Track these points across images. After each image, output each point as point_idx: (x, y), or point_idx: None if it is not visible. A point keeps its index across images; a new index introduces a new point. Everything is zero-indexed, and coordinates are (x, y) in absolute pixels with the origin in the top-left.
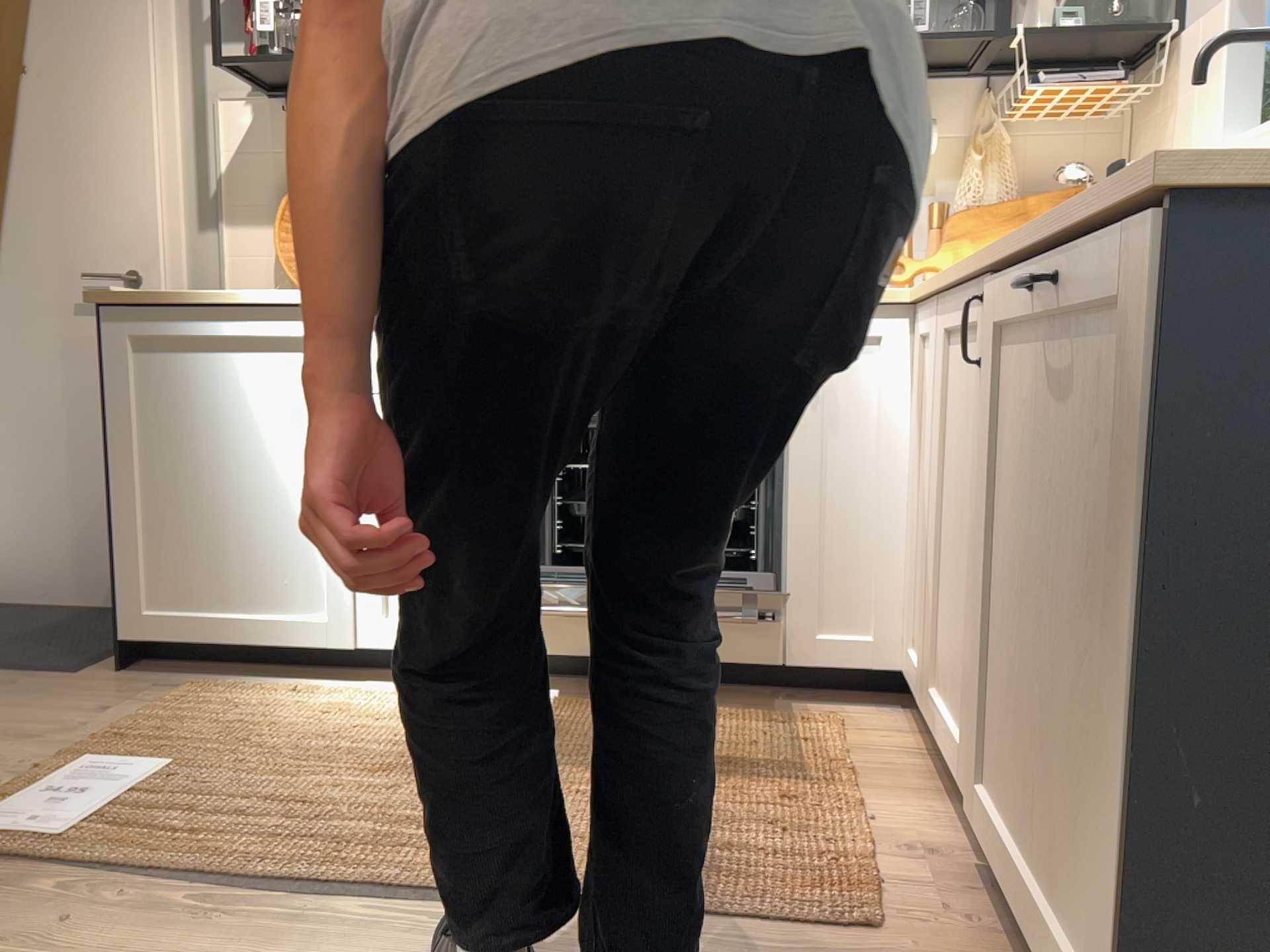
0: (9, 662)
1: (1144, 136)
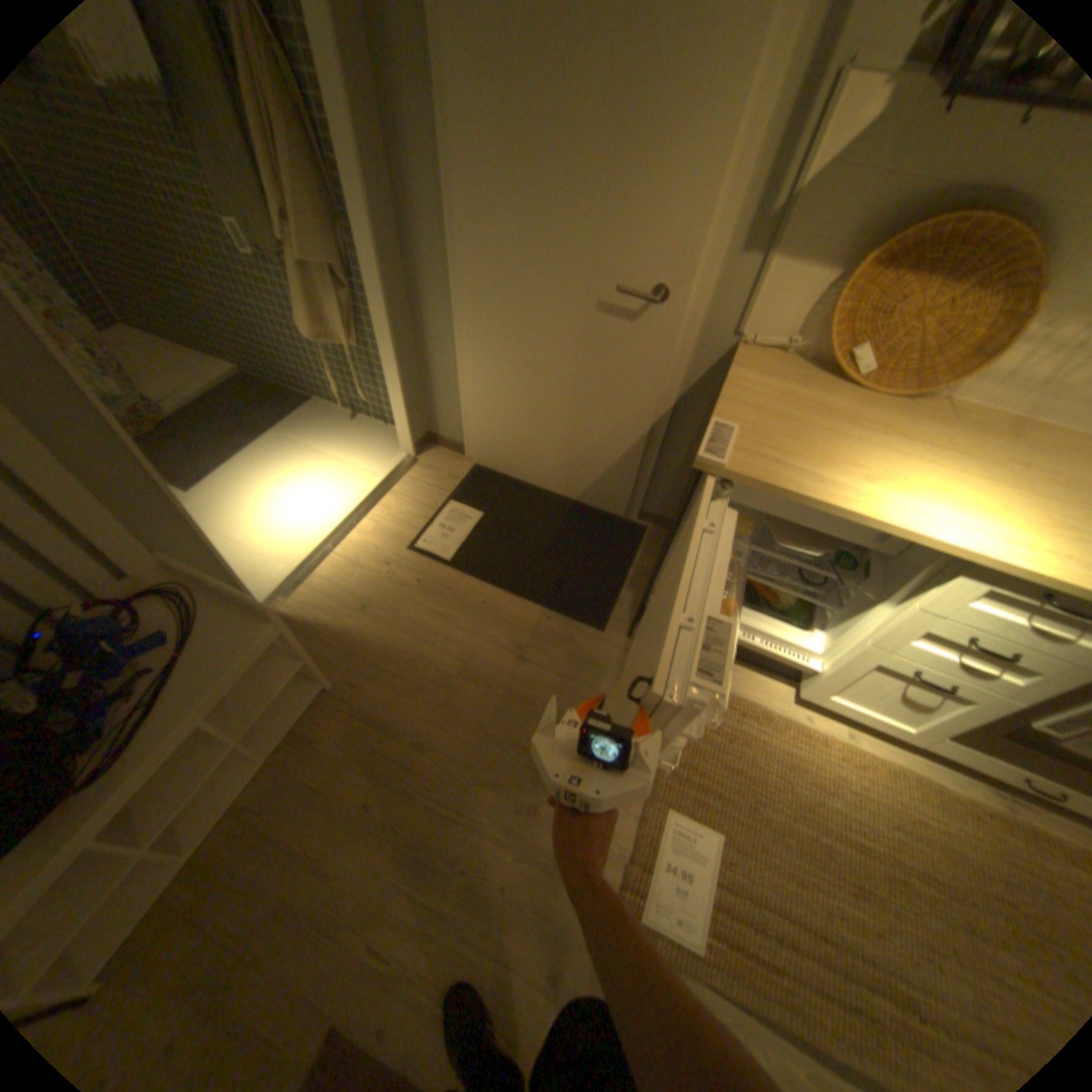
0: (558, 601)
1: None
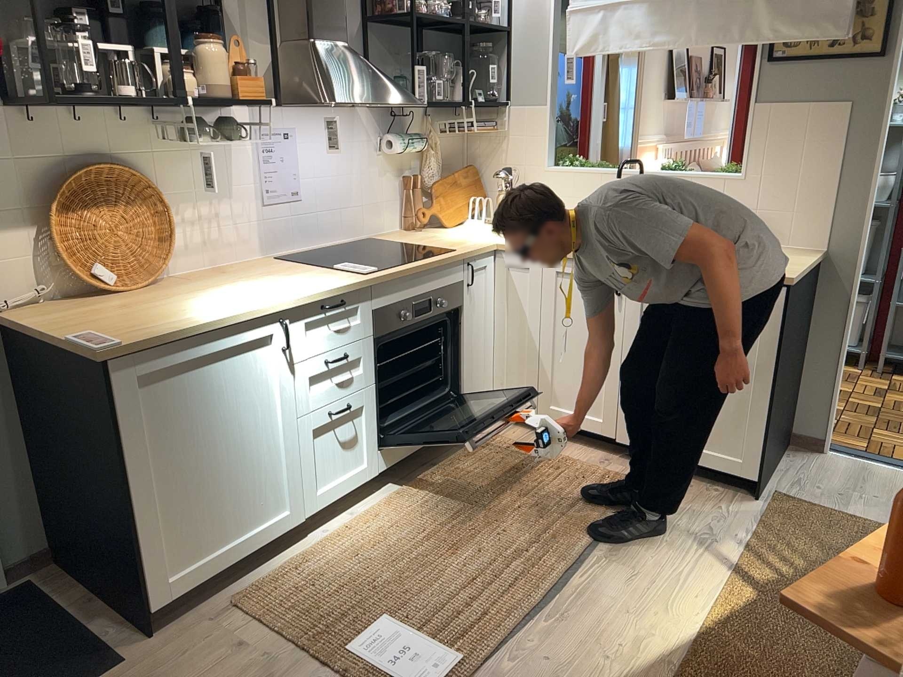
0: None
1: (485, 143)
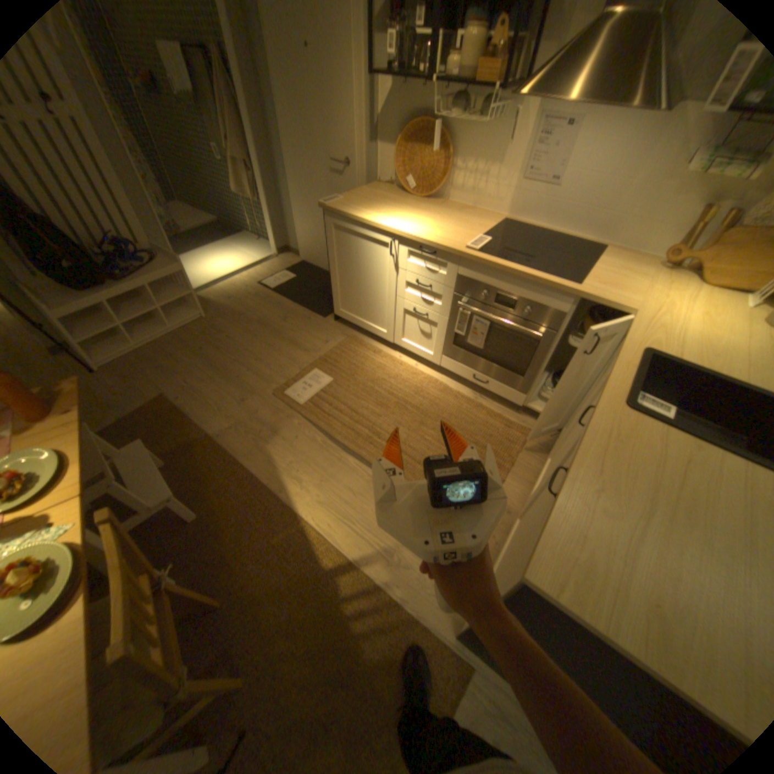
0: (310, 307)
1: None
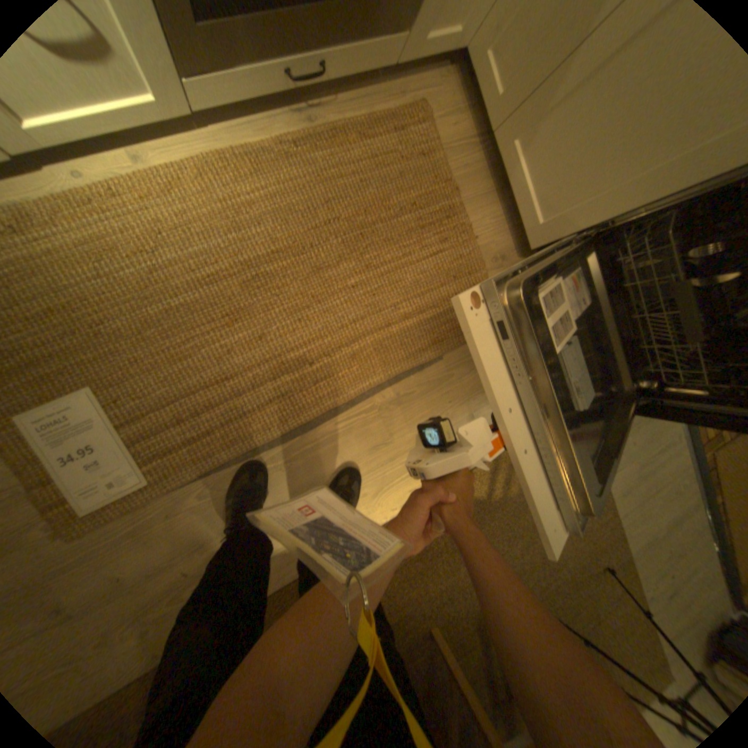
0: None
1: None
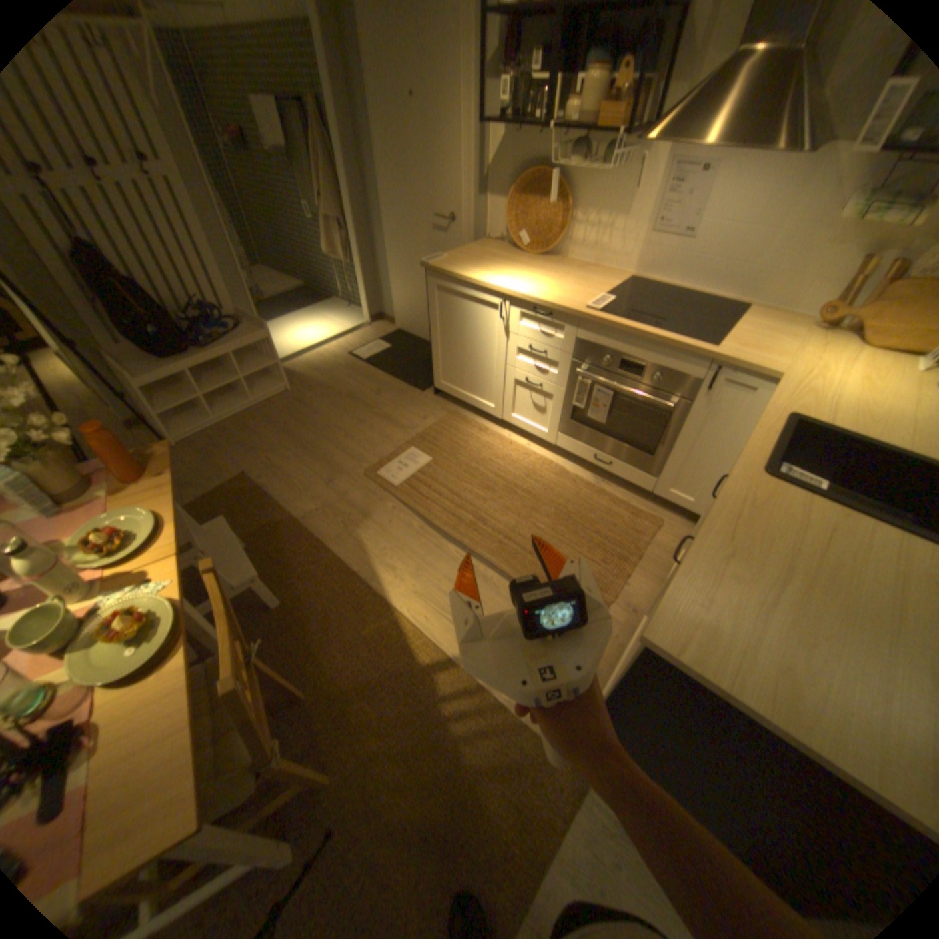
0: (407, 379)
1: None
